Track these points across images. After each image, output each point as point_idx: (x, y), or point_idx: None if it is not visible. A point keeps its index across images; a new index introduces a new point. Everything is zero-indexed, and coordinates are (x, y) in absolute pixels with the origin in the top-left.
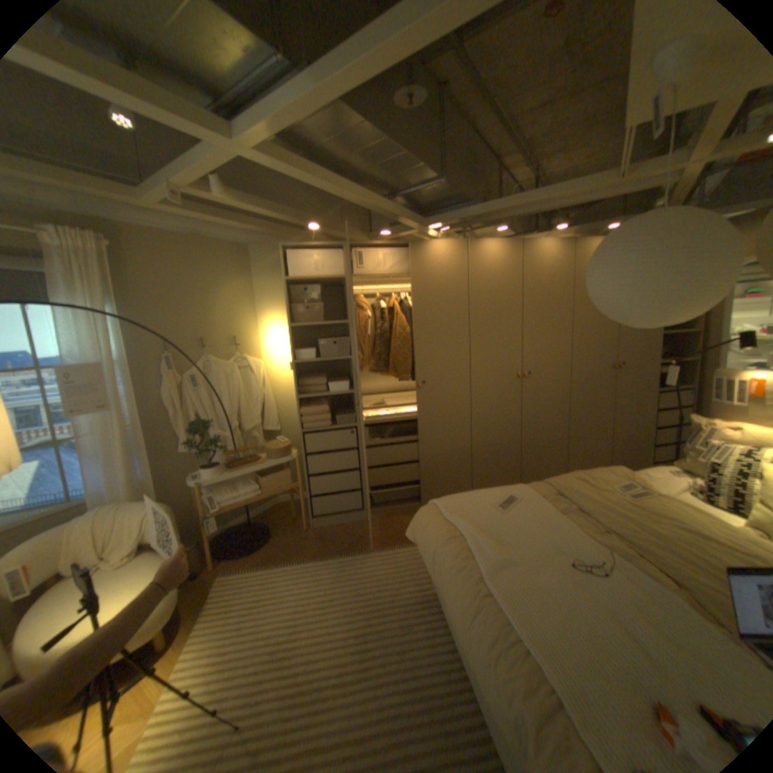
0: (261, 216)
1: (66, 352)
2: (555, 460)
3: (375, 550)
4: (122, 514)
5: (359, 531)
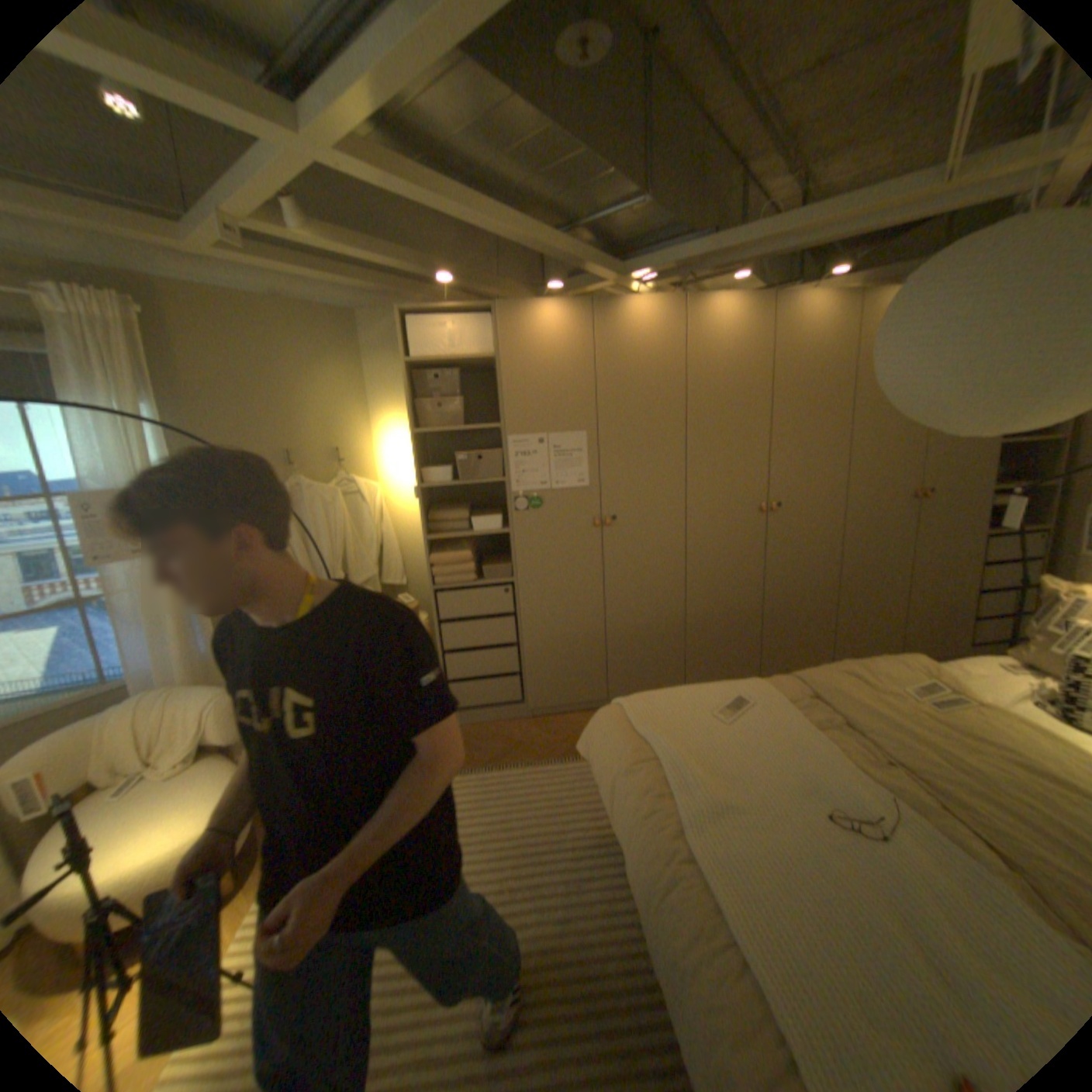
0: (369, 263)
1: (86, 472)
2: (816, 637)
3: (537, 762)
4: (174, 703)
5: (516, 733)
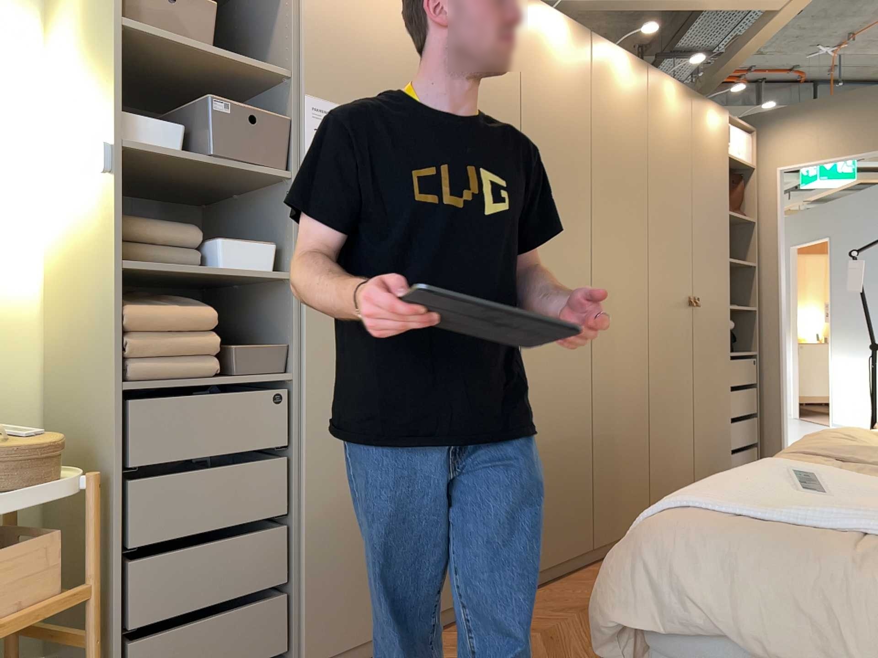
0: None
1: None
2: (629, 477)
3: None
4: None
5: None
